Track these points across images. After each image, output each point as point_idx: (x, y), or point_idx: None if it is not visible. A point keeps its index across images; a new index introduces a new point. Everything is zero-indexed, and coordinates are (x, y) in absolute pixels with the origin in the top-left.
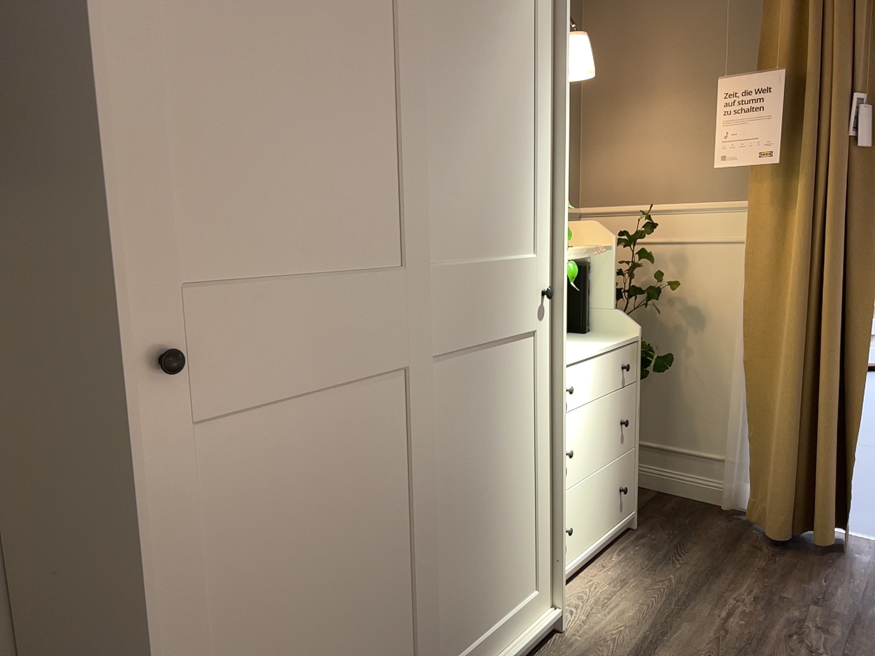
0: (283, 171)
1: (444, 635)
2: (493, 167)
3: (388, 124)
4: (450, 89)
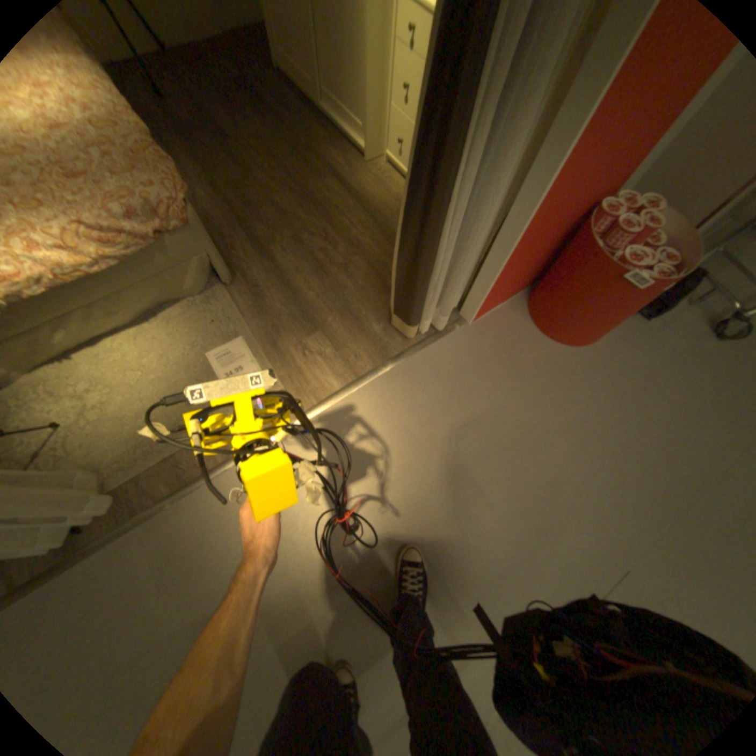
0: None
1: (324, 74)
2: None
3: None
4: None
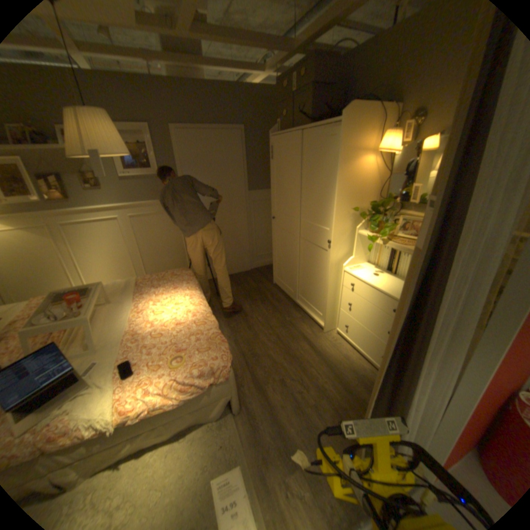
0: (283, 198)
1: (301, 290)
2: (318, 202)
3: (294, 192)
4: (309, 183)
